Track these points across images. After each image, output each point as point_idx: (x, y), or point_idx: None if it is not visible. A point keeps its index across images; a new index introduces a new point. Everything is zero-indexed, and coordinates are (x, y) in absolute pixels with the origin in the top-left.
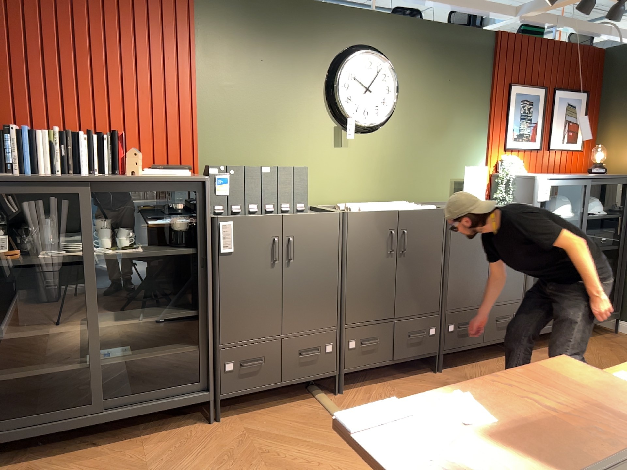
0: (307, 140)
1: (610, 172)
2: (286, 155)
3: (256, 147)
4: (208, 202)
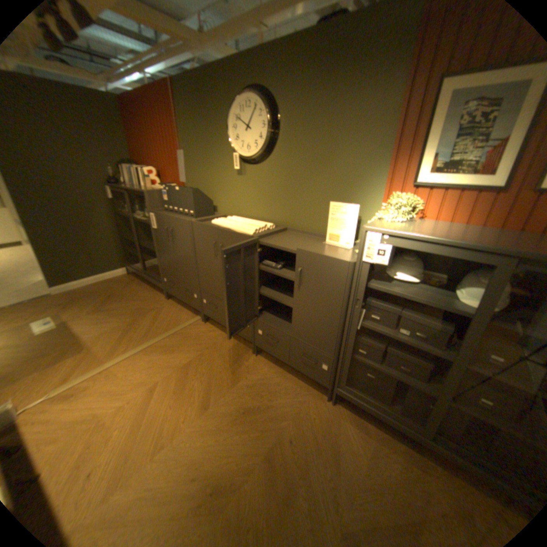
0: (222, 171)
1: None
2: (213, 180)
3: (201, 174)
4: (146, 202)
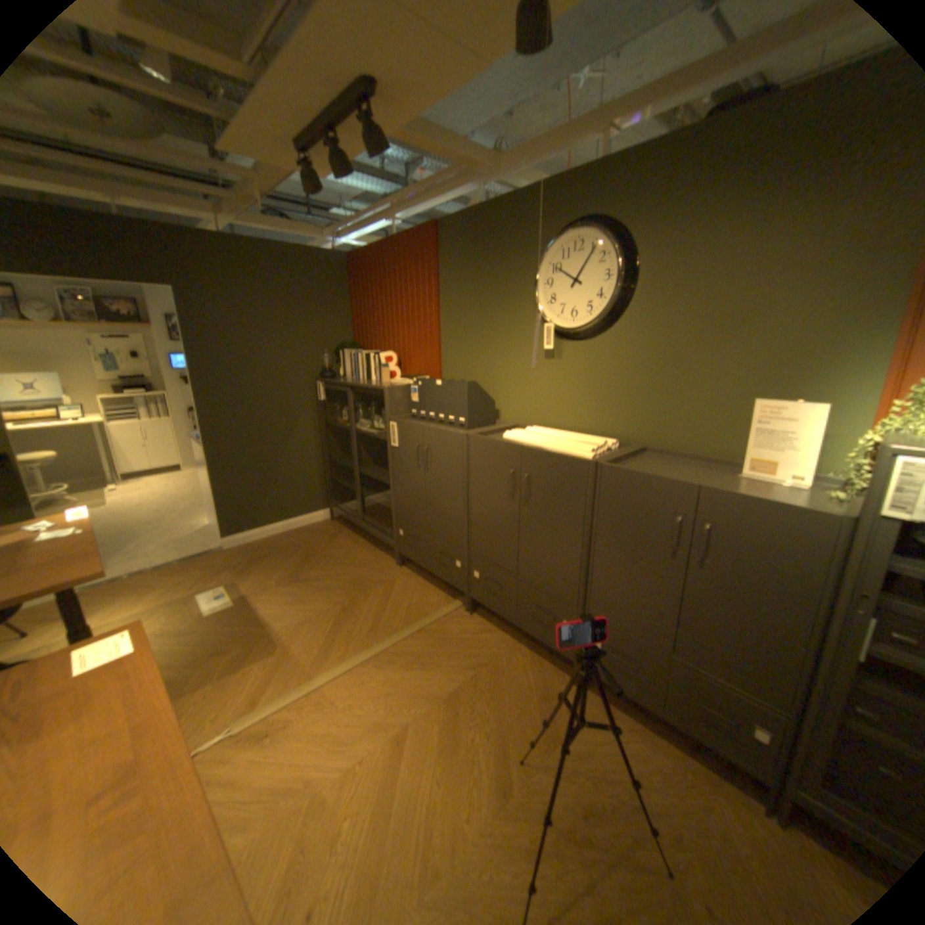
0: (517, 353)
1: None
2: (499, 369)
3: (477, 361)
4: (387, 406)
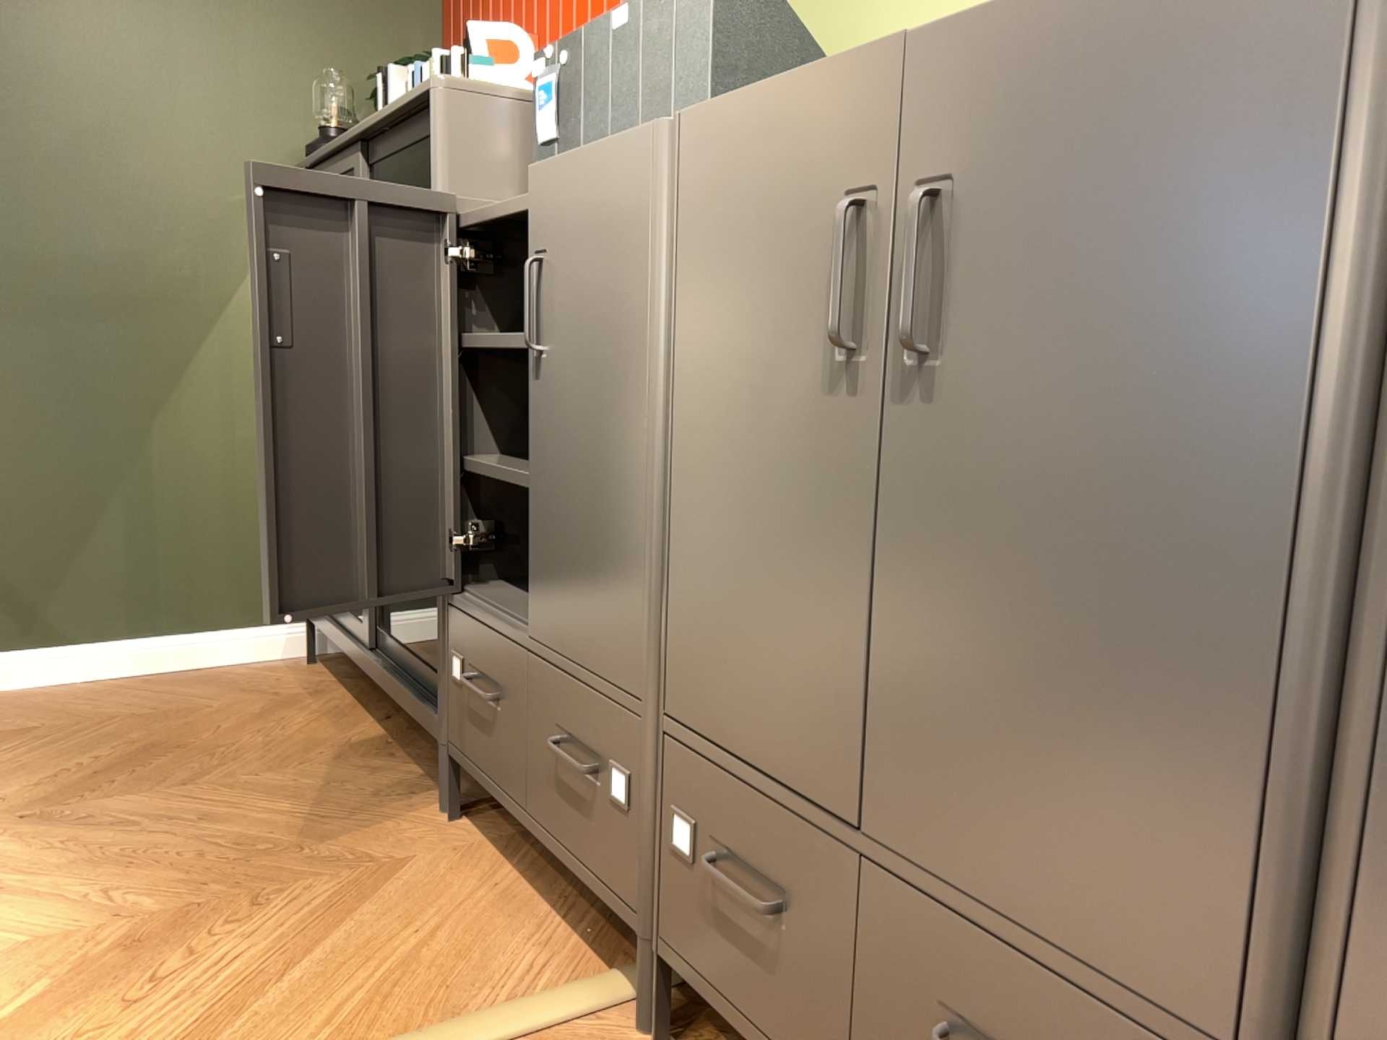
0: None
1: None
2: None
3: None
4: (437, 154)
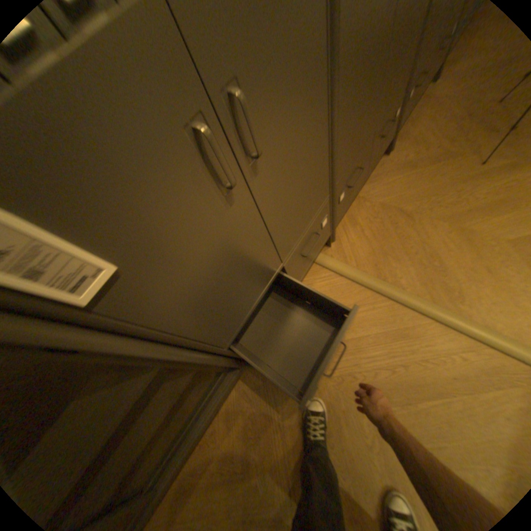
0: None
1: None
2: None
3: None
4: None
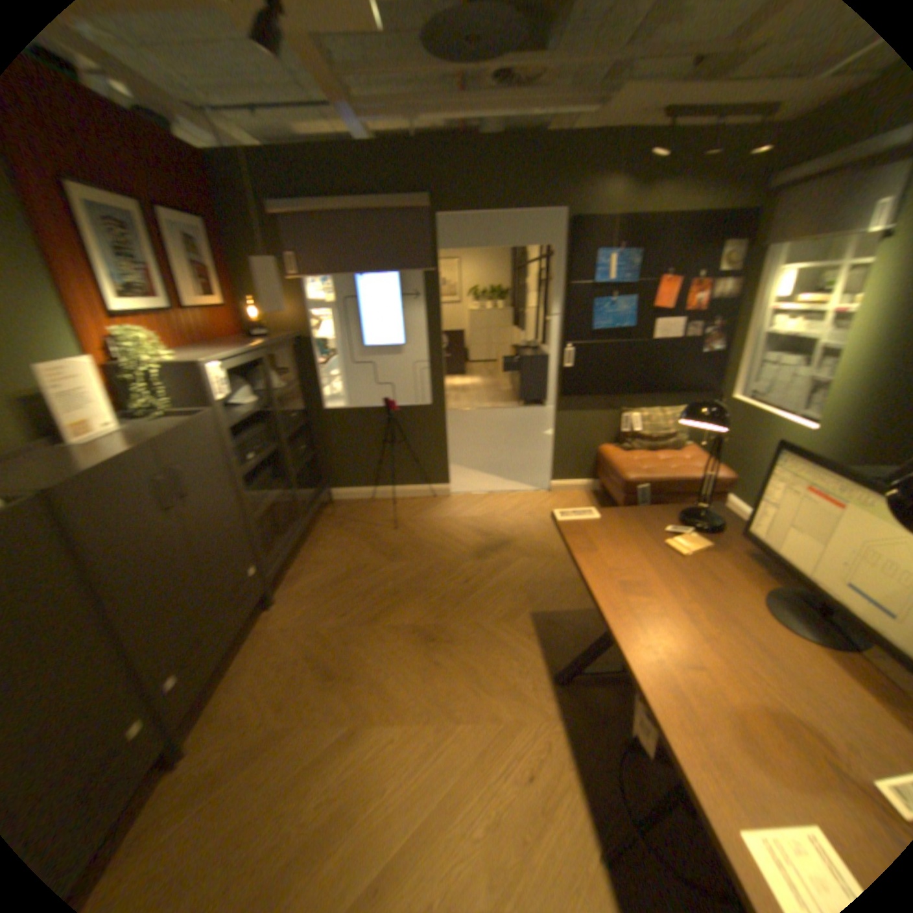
0: None
1: (270, 330)
2: None
3: None
4: None
